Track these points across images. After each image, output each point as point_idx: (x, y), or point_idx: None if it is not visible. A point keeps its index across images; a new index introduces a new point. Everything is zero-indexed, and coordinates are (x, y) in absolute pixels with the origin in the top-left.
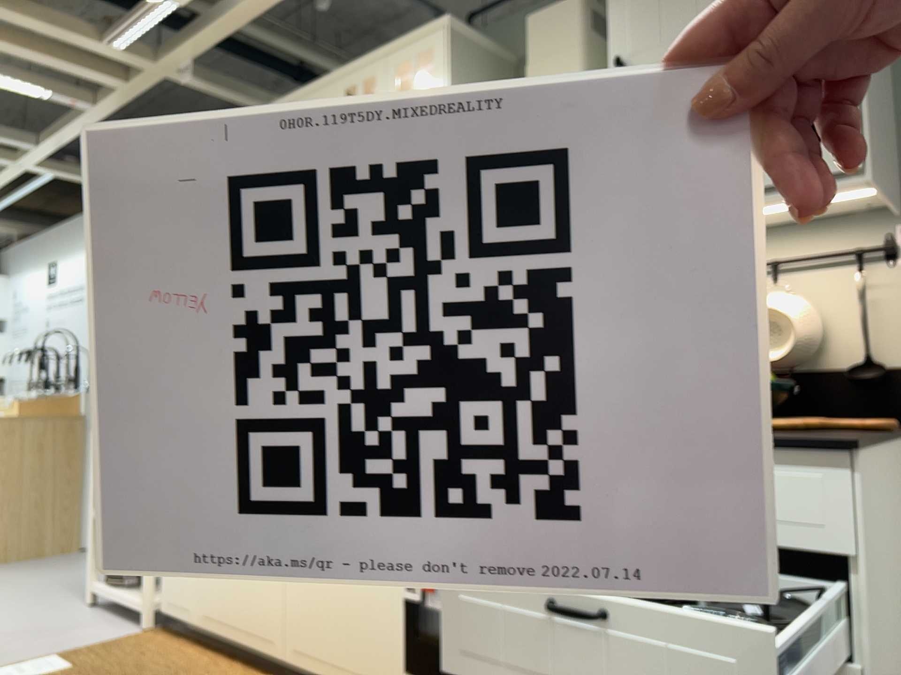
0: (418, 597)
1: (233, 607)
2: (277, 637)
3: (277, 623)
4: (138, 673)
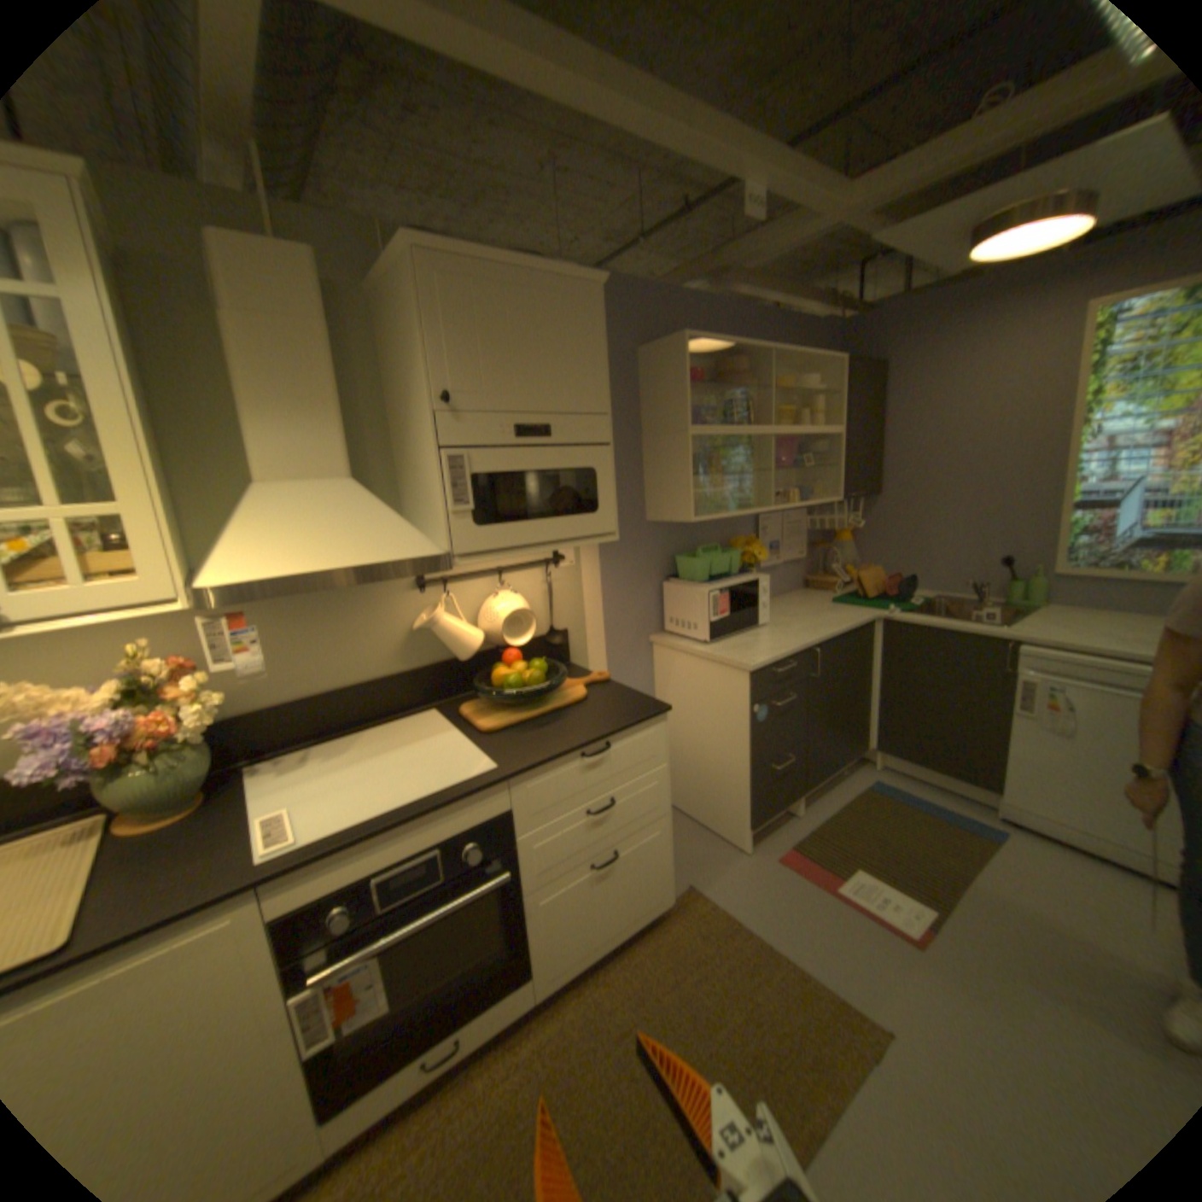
0: (331, 1037)
1: None
2: None
3: None
4: None
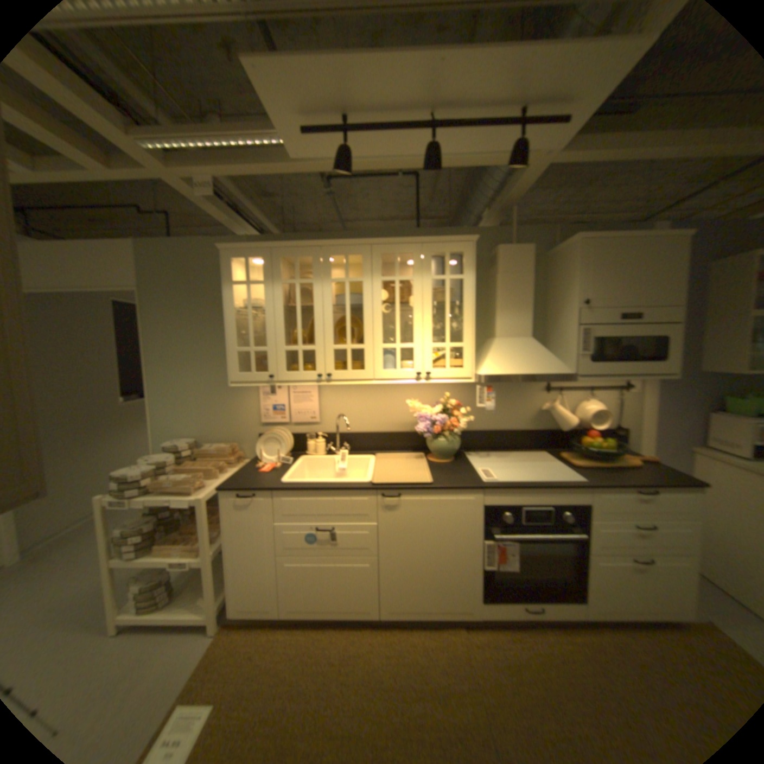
0: (495, 567)
1: (324, 600)
2: (372, 608)
3: (372, 600)
4: (275, 675)
